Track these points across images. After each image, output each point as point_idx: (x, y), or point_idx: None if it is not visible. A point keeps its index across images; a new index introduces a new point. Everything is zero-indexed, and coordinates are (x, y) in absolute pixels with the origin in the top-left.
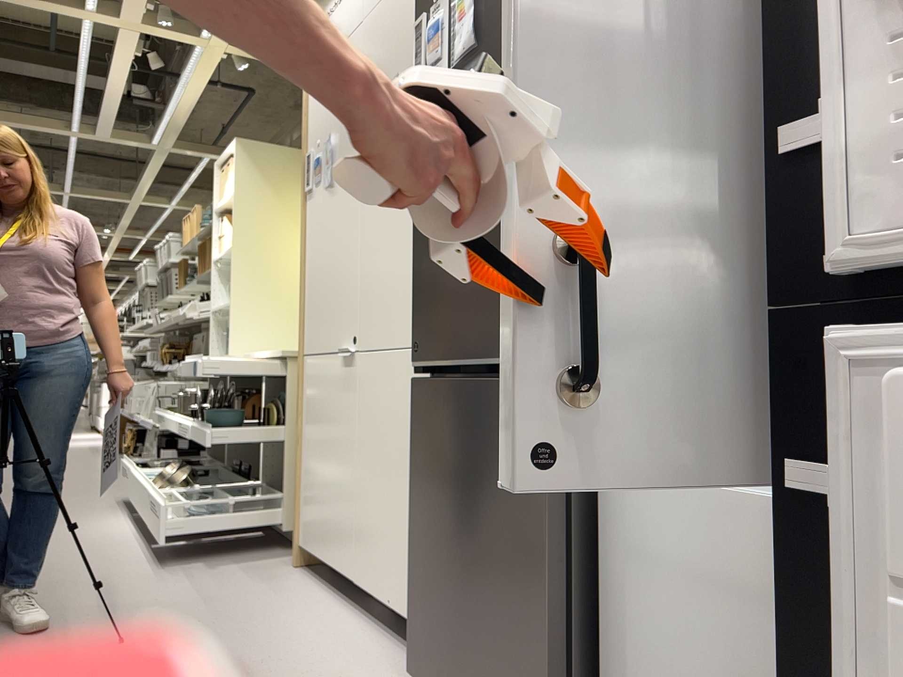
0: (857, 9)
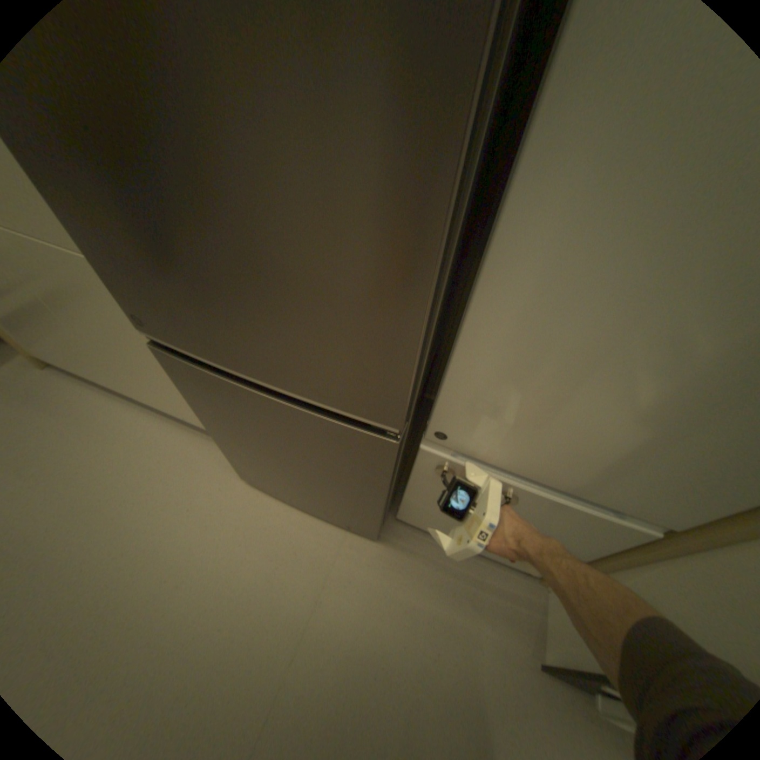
0: None
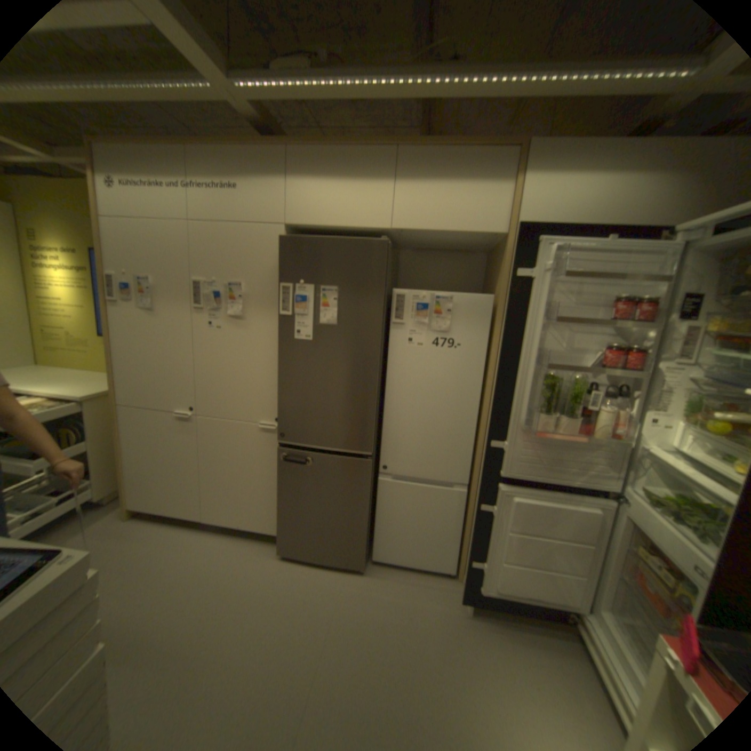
0: (513, 430)
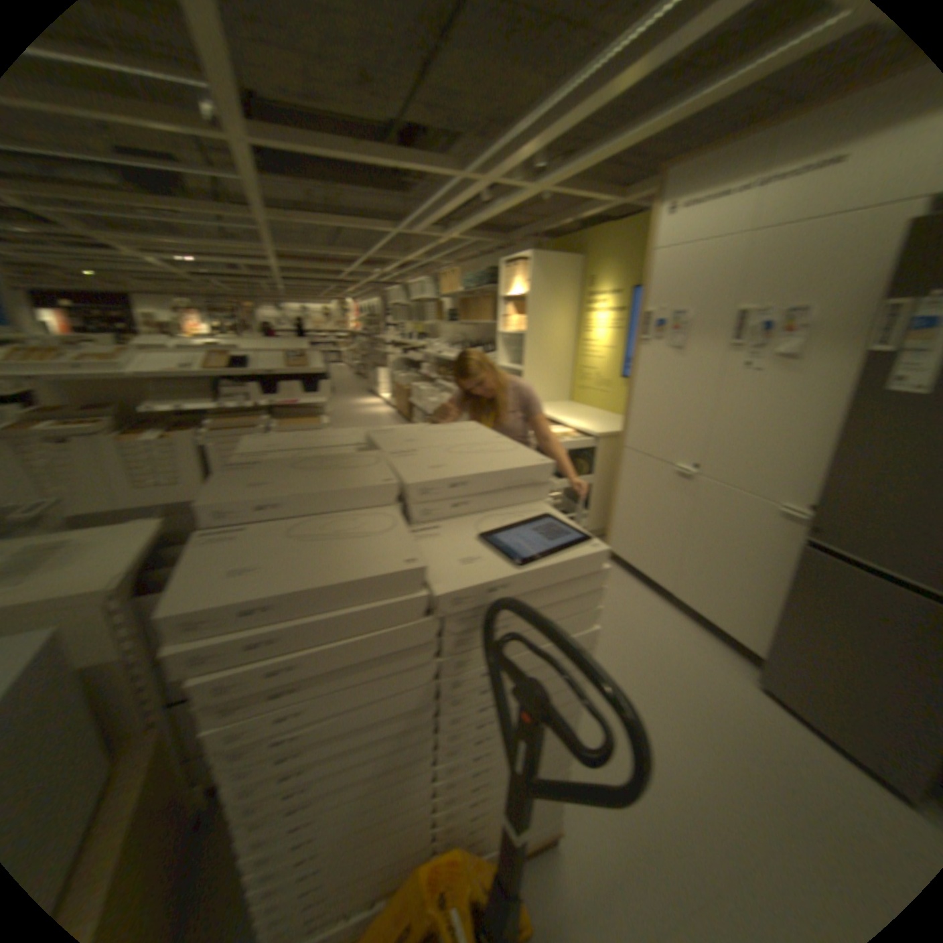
0: None
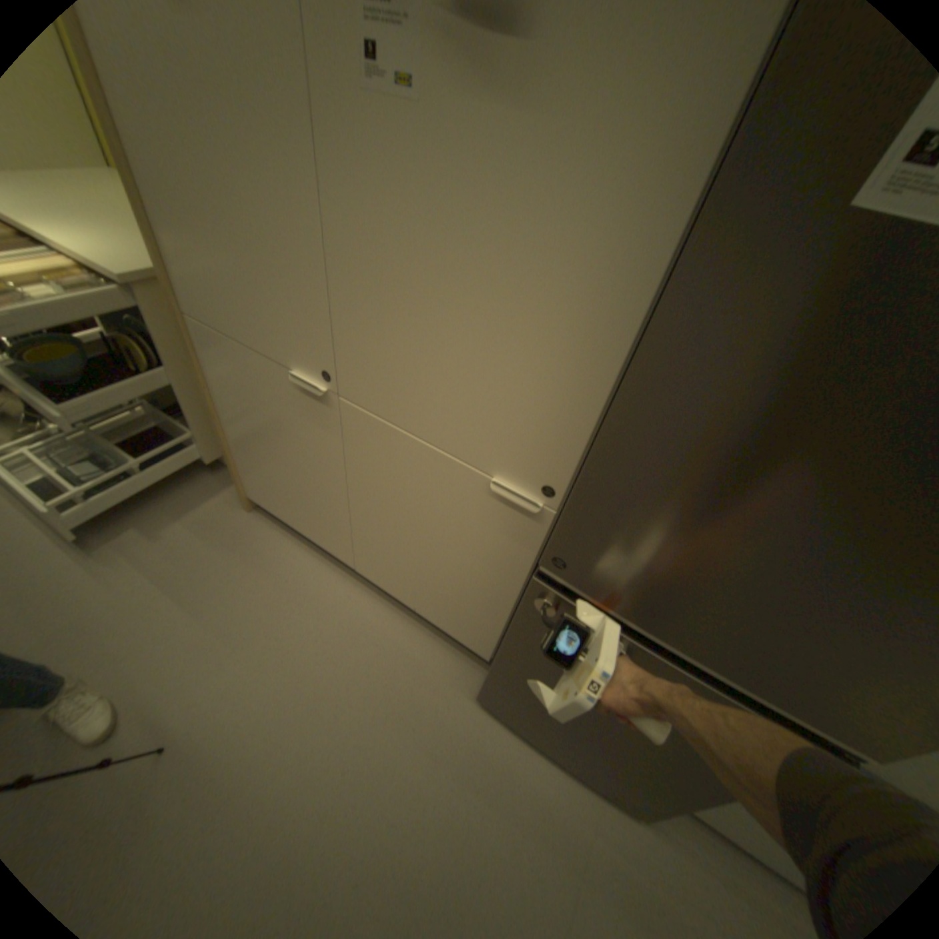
0: None
